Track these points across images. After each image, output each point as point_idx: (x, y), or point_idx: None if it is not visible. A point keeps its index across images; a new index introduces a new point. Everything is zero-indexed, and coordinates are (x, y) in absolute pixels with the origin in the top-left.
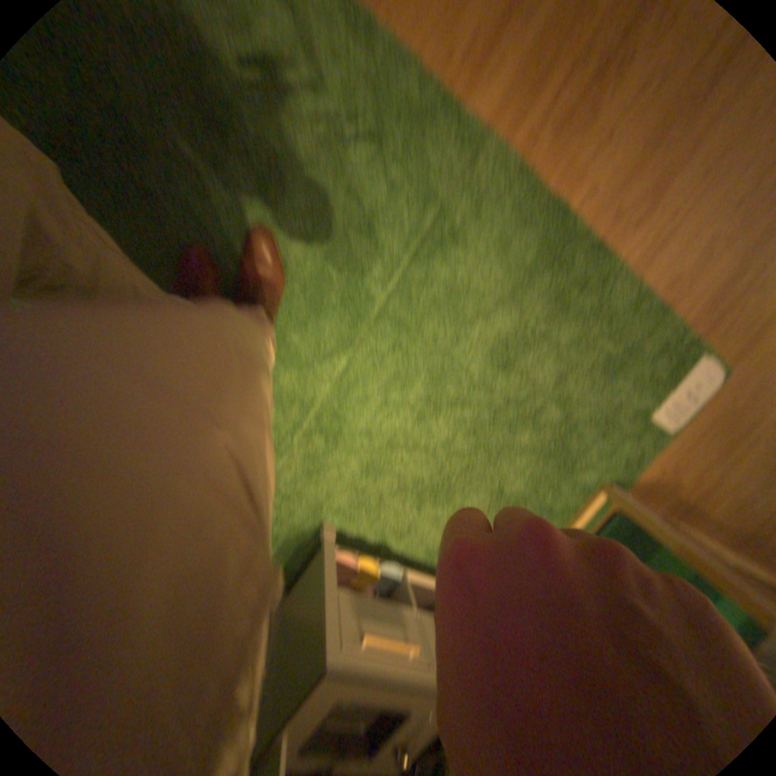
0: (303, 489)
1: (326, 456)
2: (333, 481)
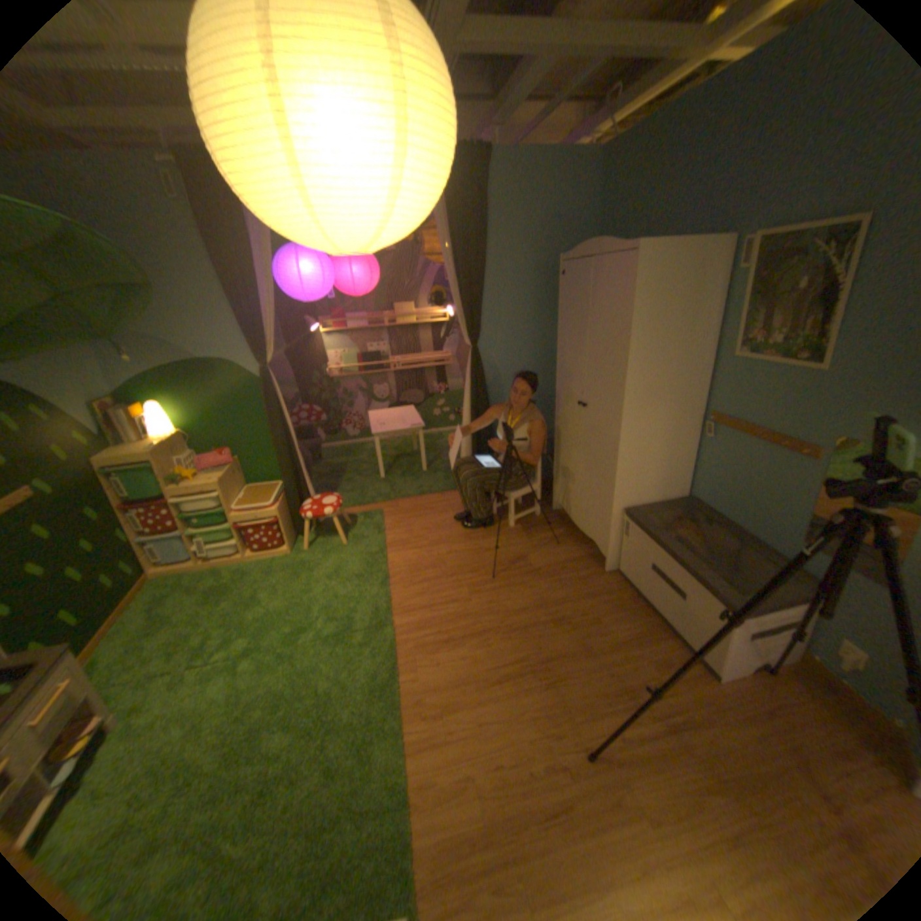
0: (145, 700)
1: (178, 694)
2: (154, 711)
